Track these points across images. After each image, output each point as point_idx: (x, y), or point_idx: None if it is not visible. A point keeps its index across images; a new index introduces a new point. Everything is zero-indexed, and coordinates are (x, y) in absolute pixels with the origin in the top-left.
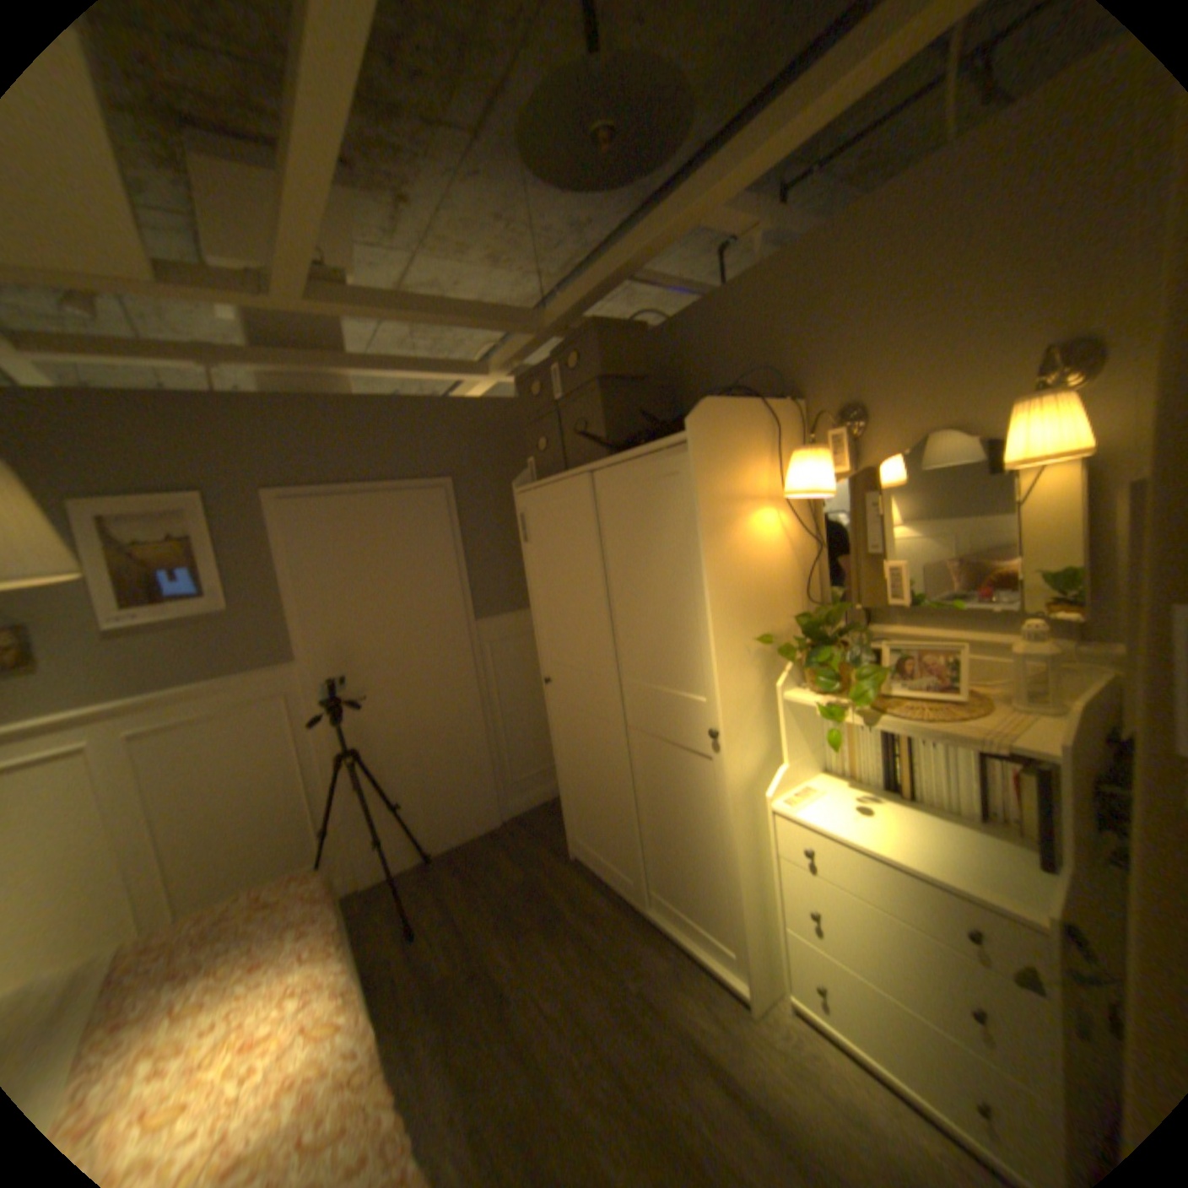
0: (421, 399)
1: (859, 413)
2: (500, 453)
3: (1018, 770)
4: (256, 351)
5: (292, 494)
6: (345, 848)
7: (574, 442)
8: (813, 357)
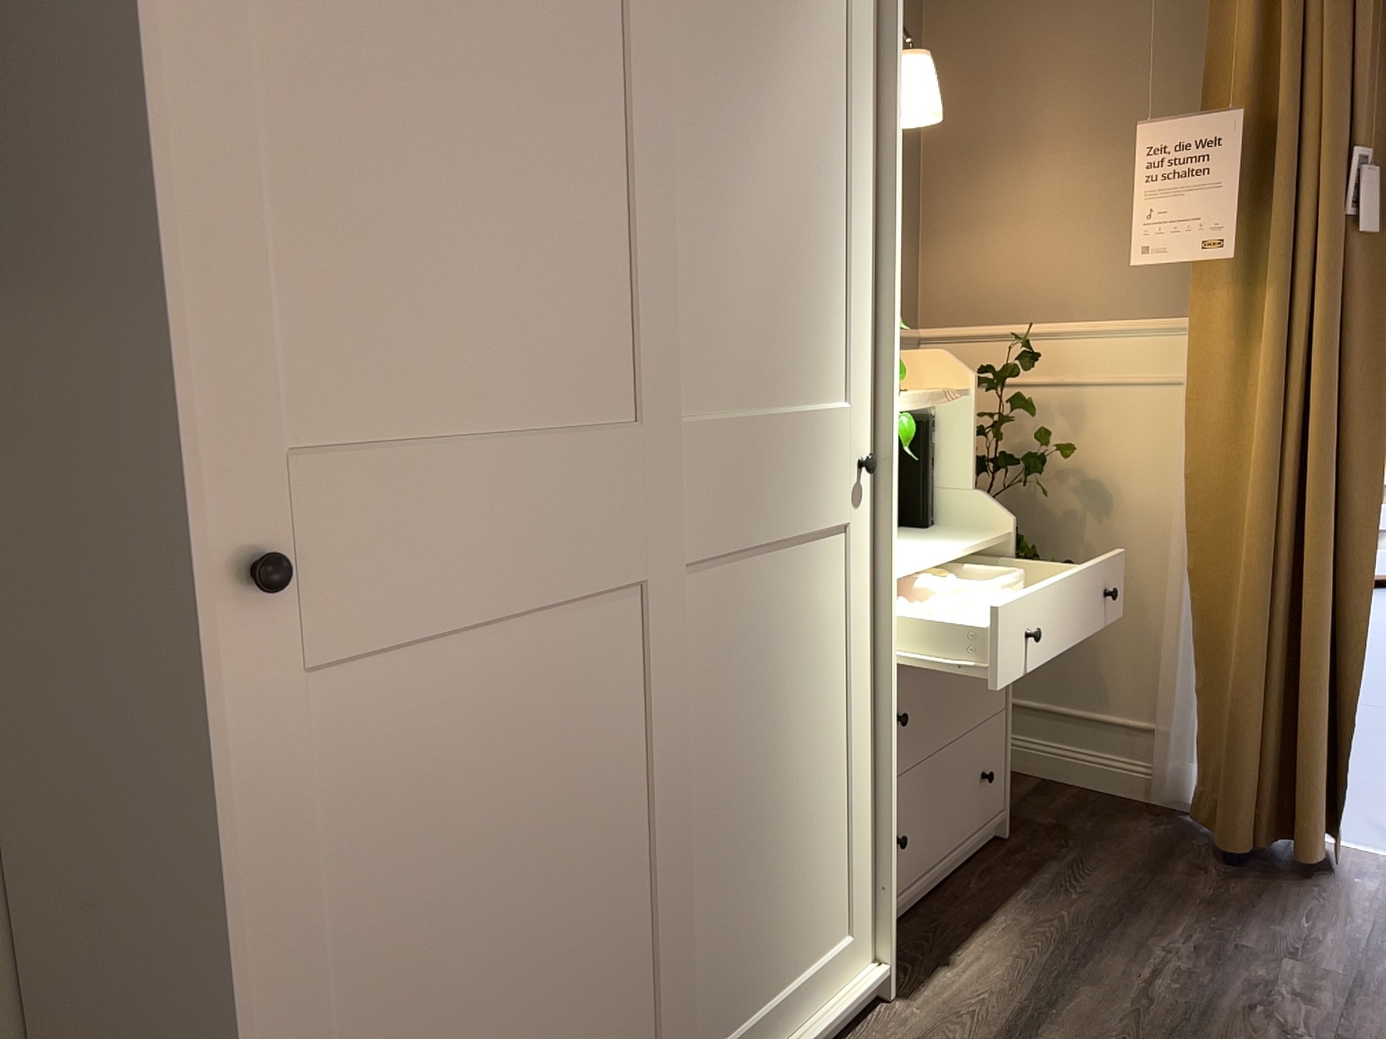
0: None
1: None
2: None
3: None
4: None
5: None
6: None
7: None
8: None
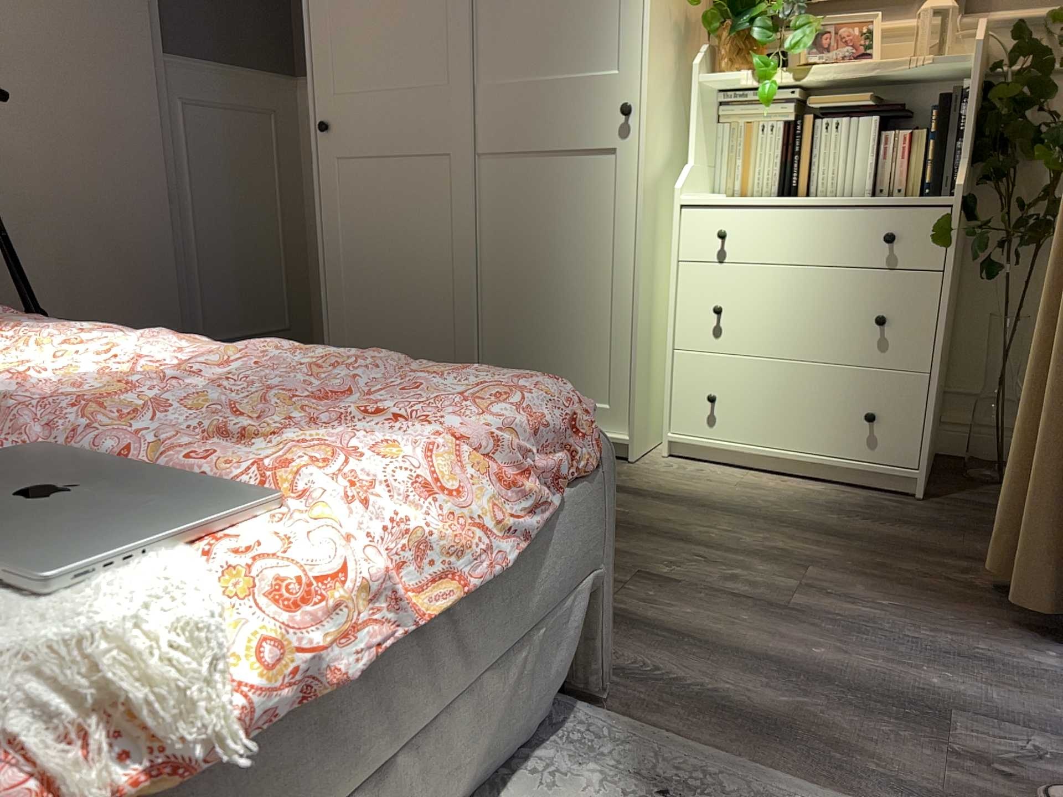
0: None
1: None
2: None
3: (908, 133)
4: None
5: None
6: None
7: None
8: None
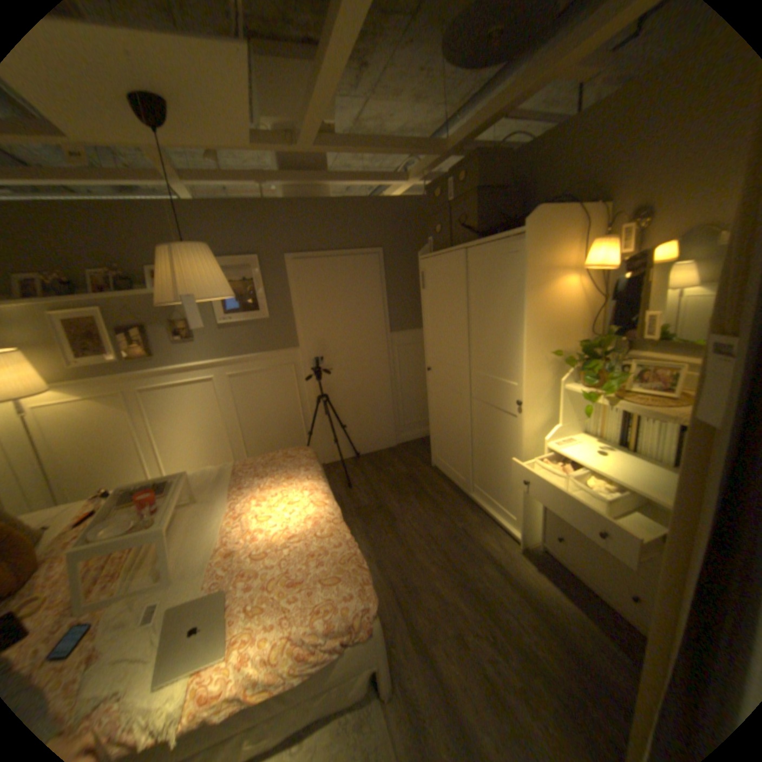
0: (368, 199)
1: (648, 212)
2: (412, 232)
3: None
4: (283, 174)
5: (299, 257)
6: (320, 443)
7: (457, 228)
8: (623, 172)
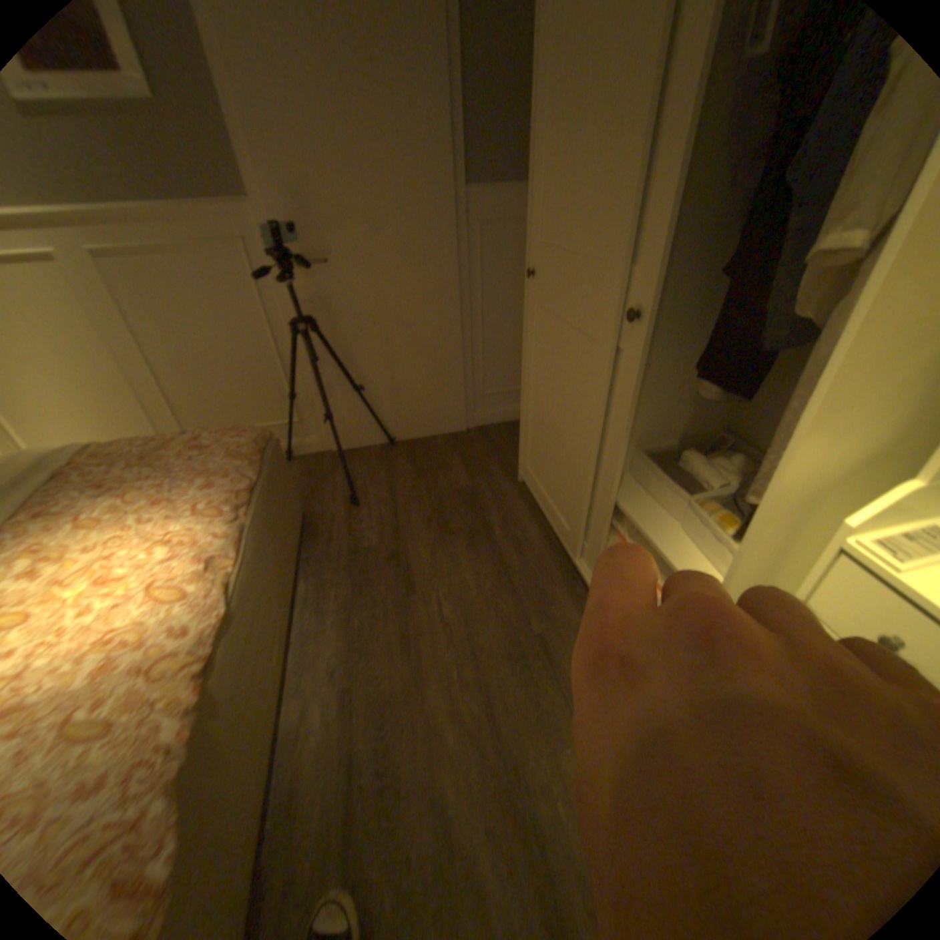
0: None
1: None
2: None
3: None
4: None
5: None
6: (319, 413)
7: None
8: None
